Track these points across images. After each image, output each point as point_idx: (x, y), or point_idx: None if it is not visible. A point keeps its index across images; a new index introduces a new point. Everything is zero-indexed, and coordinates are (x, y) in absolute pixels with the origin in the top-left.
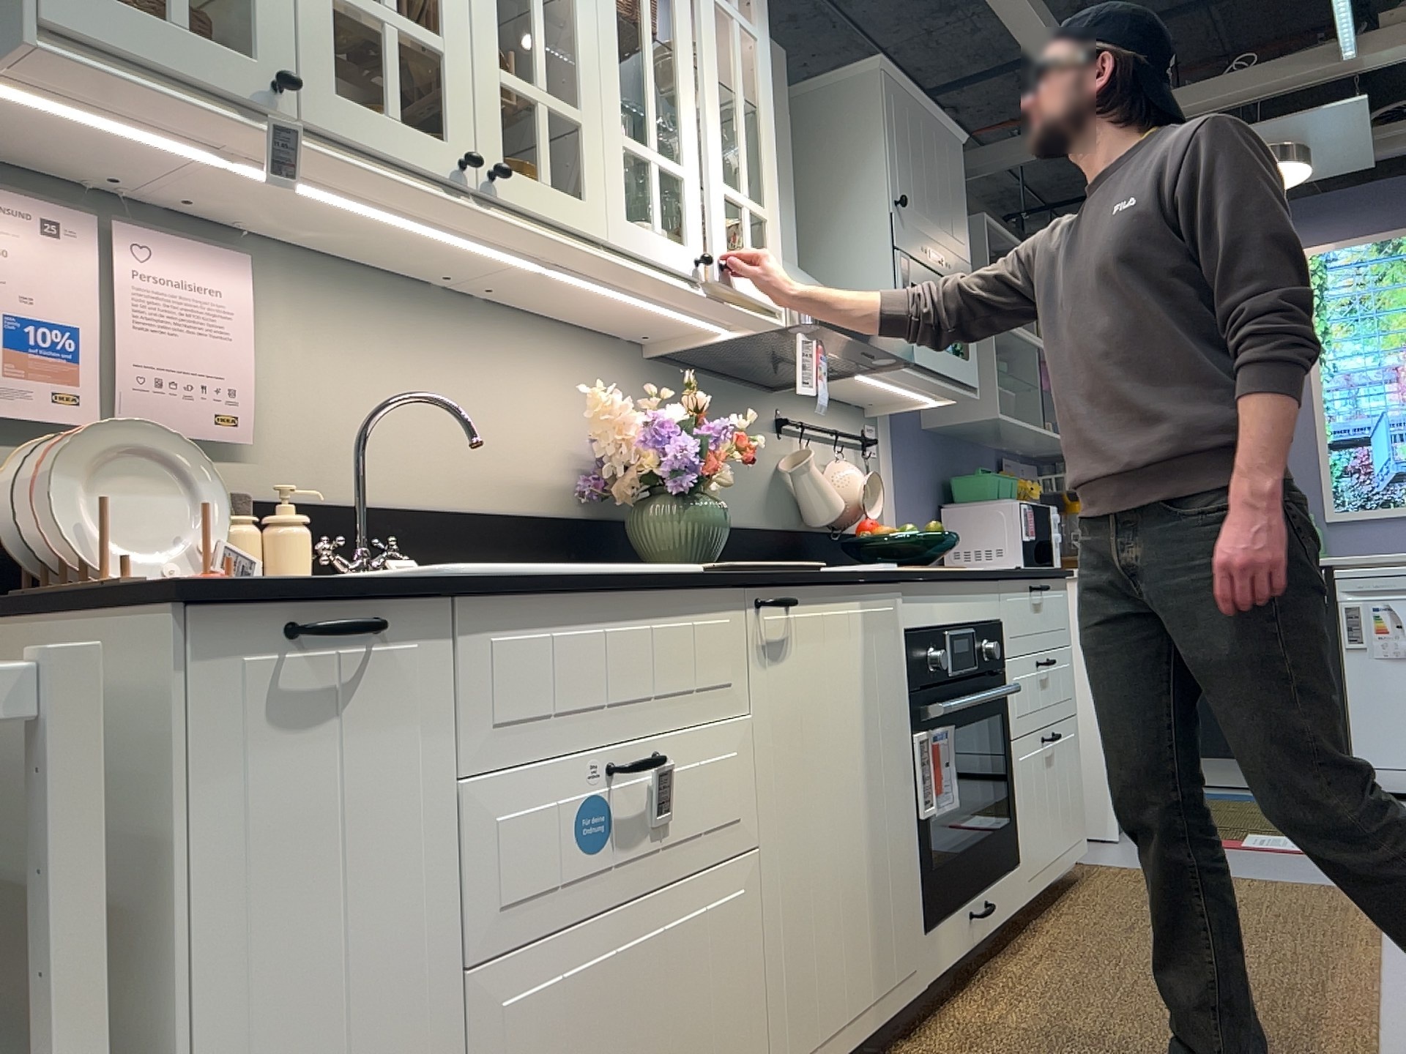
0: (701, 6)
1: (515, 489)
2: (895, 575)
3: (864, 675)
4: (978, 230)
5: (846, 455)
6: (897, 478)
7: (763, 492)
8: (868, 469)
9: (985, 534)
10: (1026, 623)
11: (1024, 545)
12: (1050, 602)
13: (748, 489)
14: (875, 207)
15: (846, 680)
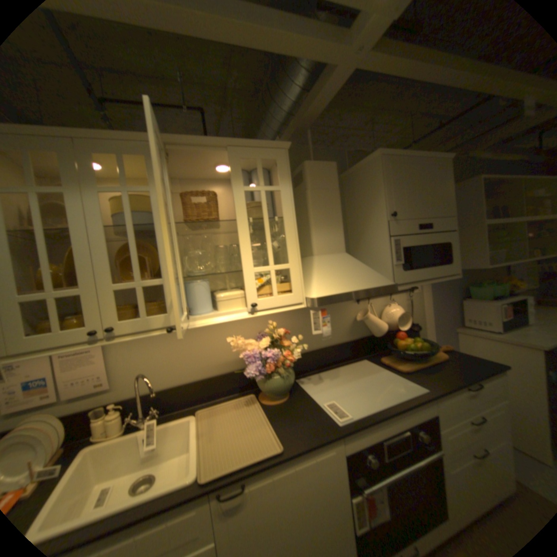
0: (241, 194)
1: (219, 367)
2: (332, 442)
3: (307, 494)
4: (480, 180)
5: (398, 298)
6: (432, 297)
7: (347, 328)
8: (410, 302)
9: (483, 314)
10: (462, 410)
11: (503, 323)
12: (486, 390)
13: (339, 330)
14: (381, 218)
15: (292, 501)
